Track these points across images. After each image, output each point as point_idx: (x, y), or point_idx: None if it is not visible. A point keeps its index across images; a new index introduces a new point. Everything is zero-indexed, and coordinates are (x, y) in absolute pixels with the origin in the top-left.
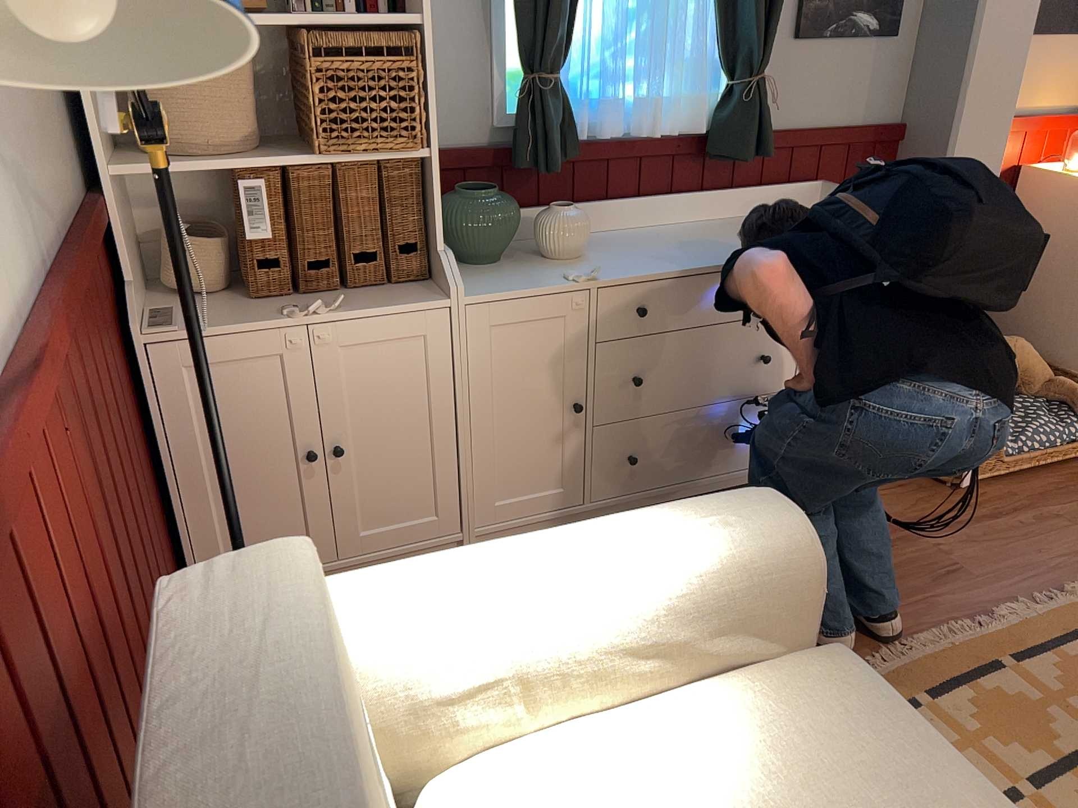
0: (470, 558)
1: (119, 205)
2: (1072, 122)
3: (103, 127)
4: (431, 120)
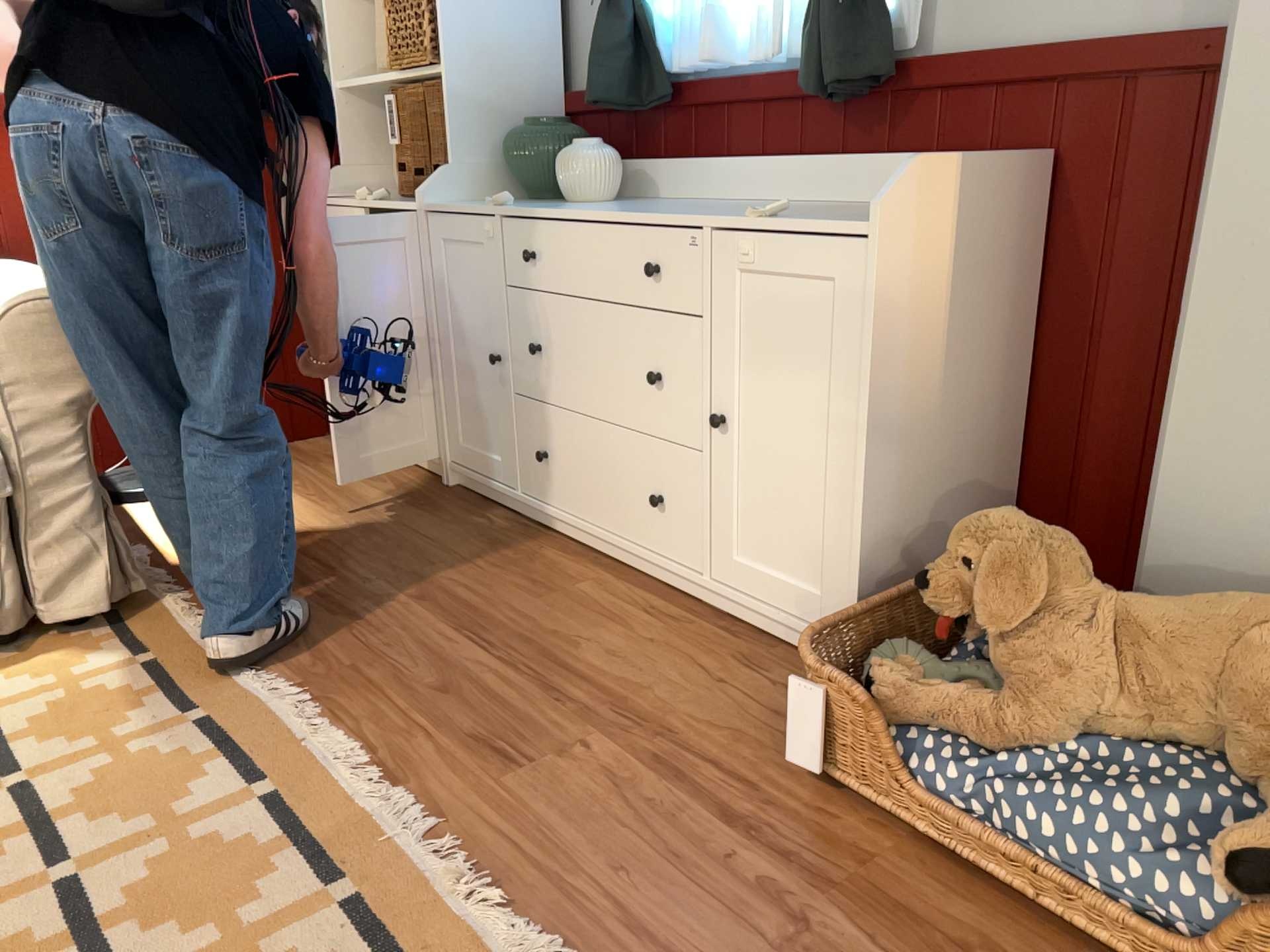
0: (37, 273)
1: (353, 115)
2: None
3: (359, 61)
4: (443, 38)
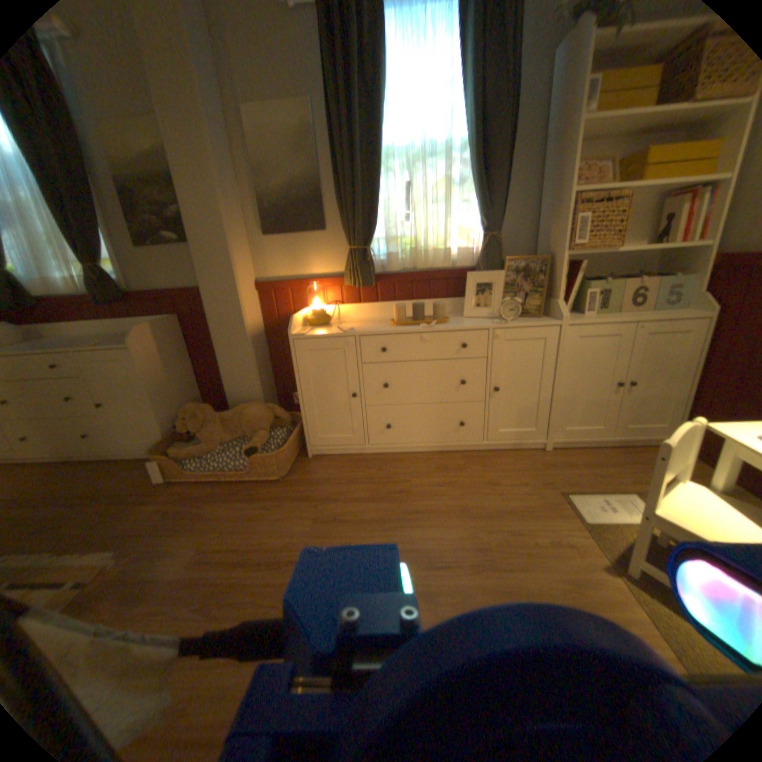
0: None
1: None
2: (334, 282)
3: None
4: None
